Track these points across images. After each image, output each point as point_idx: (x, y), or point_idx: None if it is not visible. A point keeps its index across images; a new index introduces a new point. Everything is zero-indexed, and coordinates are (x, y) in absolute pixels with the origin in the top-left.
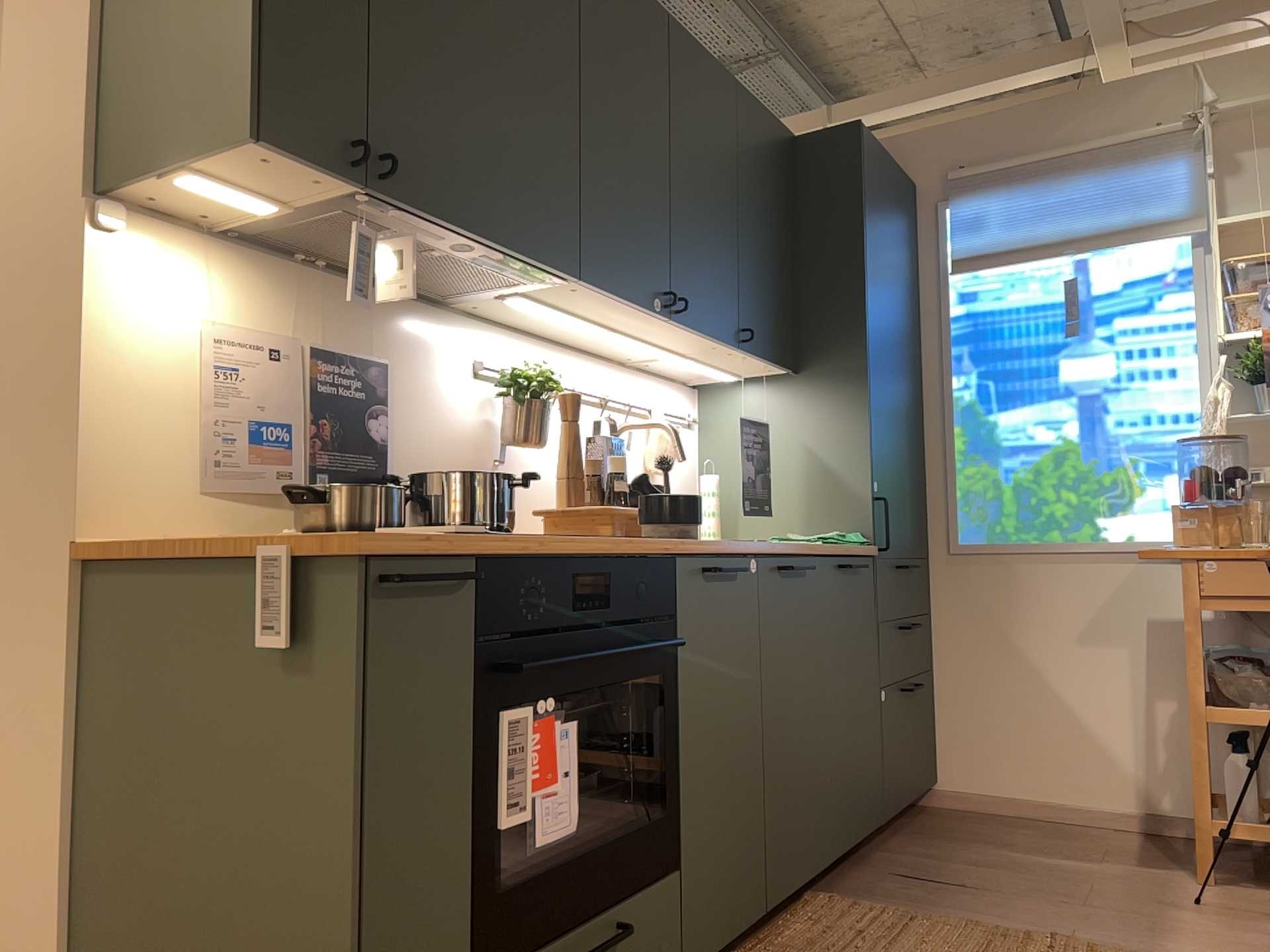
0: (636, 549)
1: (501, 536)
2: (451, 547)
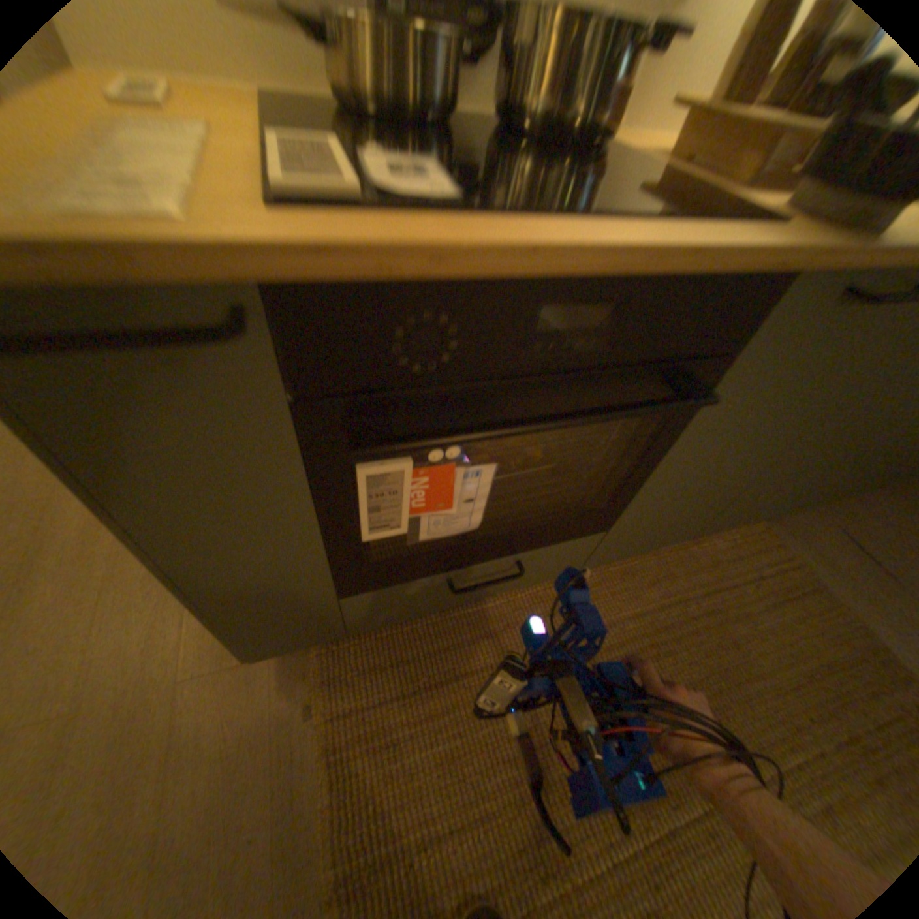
0: (719, 253)
1: (392, 218)
2: (160, 271)
